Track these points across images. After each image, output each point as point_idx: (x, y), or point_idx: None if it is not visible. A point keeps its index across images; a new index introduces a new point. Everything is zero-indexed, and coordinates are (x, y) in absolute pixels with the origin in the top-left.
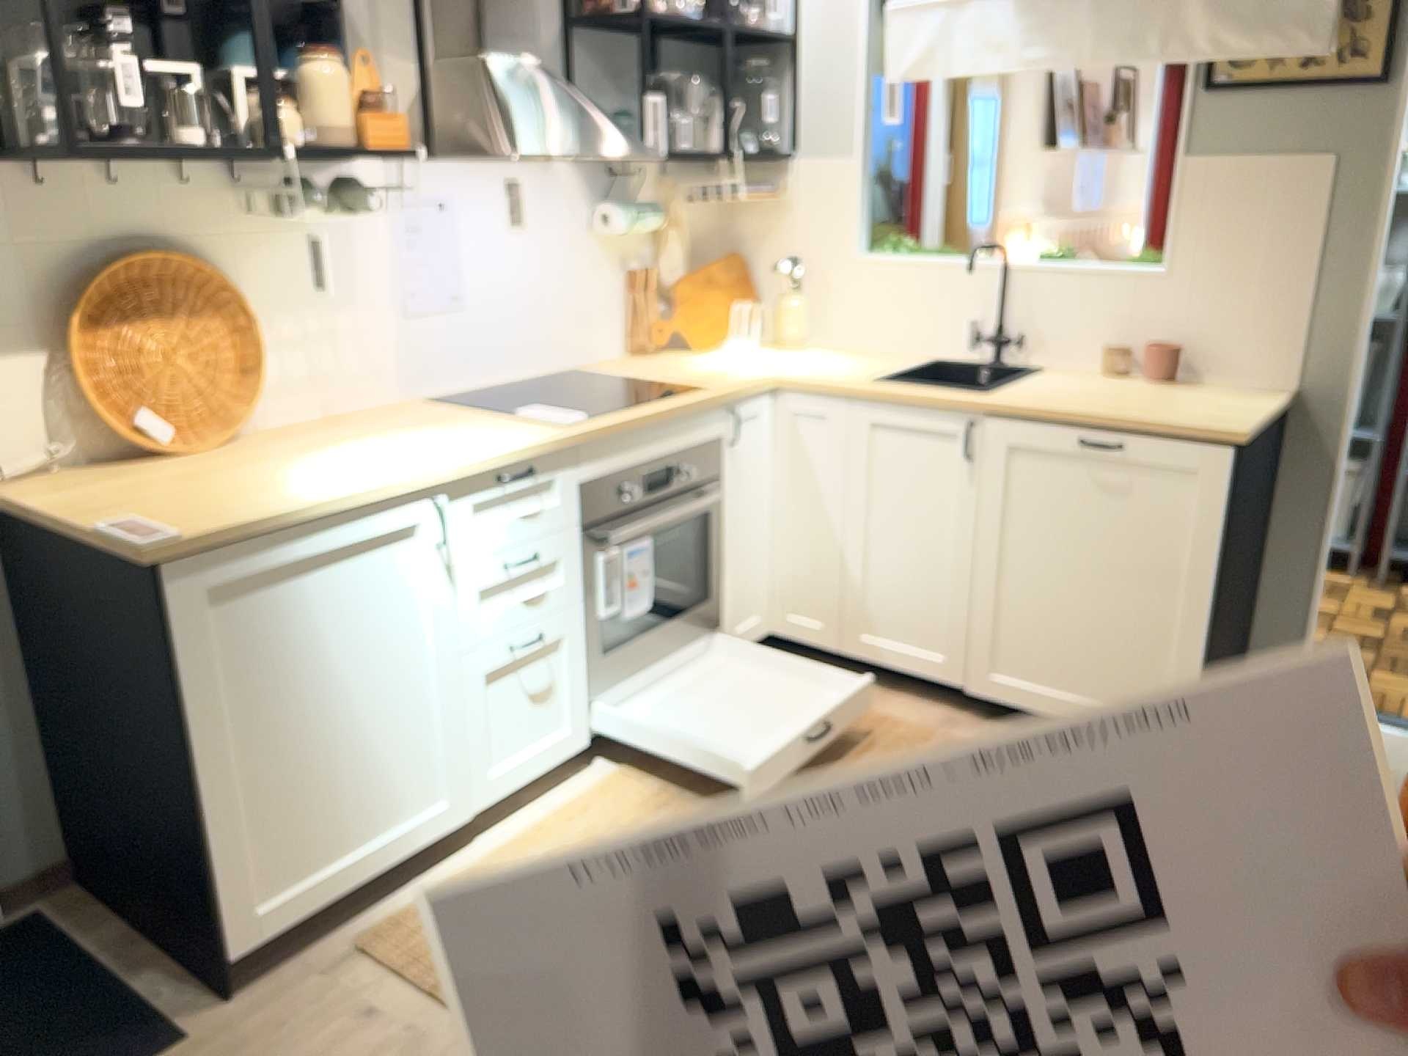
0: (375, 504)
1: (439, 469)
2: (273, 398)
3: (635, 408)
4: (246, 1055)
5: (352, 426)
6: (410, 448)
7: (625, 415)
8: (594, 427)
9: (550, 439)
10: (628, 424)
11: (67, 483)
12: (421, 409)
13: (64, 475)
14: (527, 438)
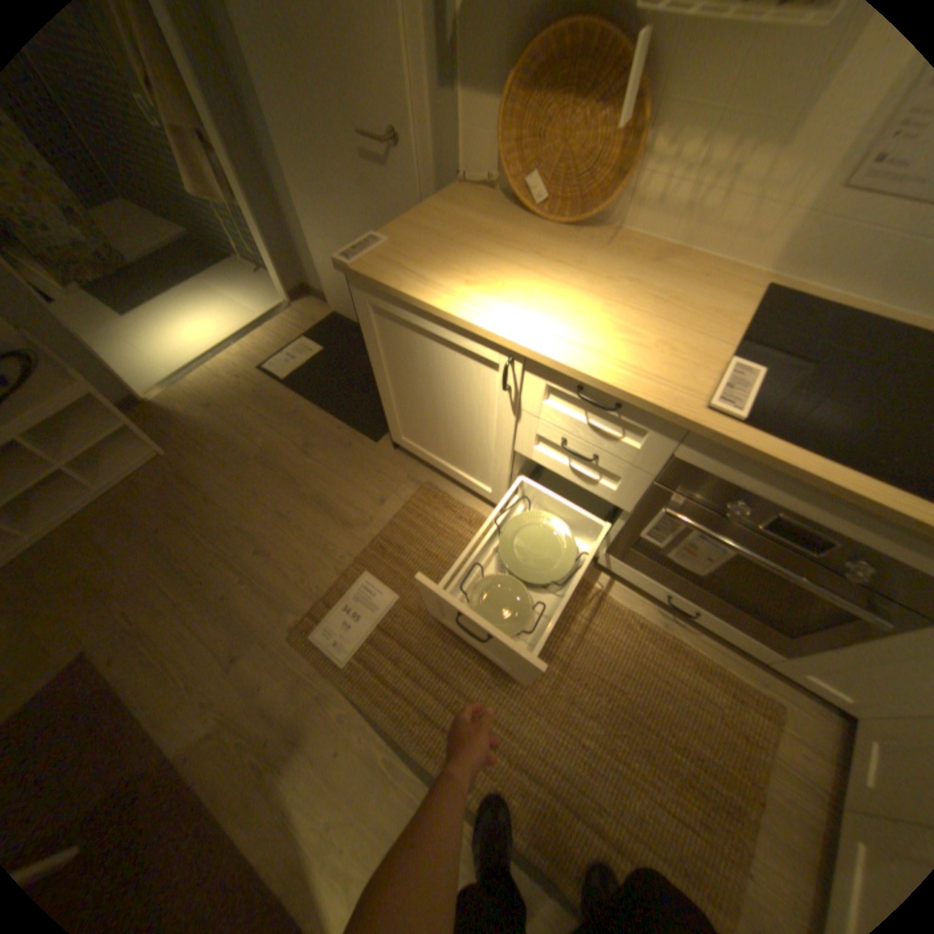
0: (465, 327)
1: (520, 341)
2: (648, 206)
3: (845, 466)
4: (367, 464)
5: (655, 264)
6: (584, 311)
7: (806, 457)
8: (723, 433)
9: (650, 400)
10: (785, 466)
11: (473, 198)
12: (741, 288)
13: (486, 192)
14: (646, 380)
